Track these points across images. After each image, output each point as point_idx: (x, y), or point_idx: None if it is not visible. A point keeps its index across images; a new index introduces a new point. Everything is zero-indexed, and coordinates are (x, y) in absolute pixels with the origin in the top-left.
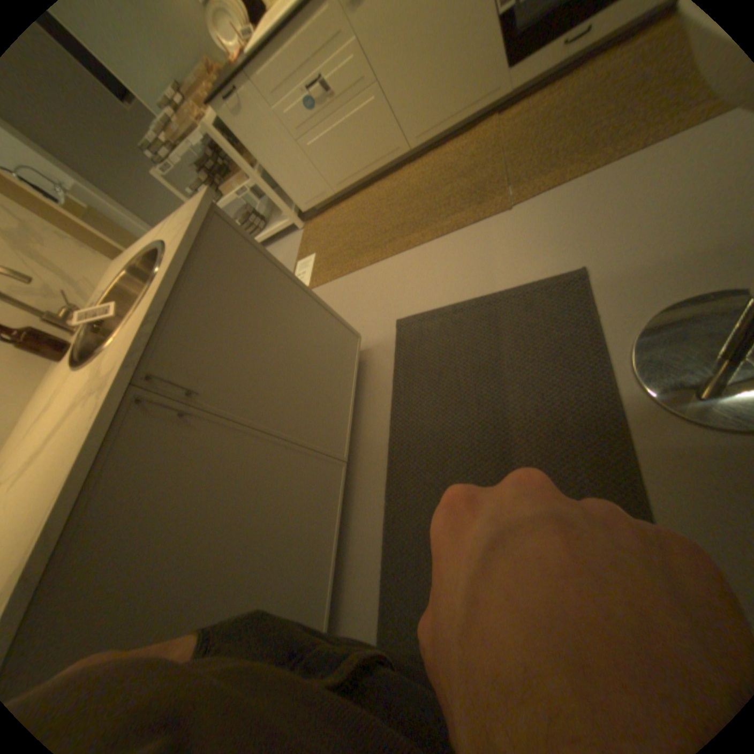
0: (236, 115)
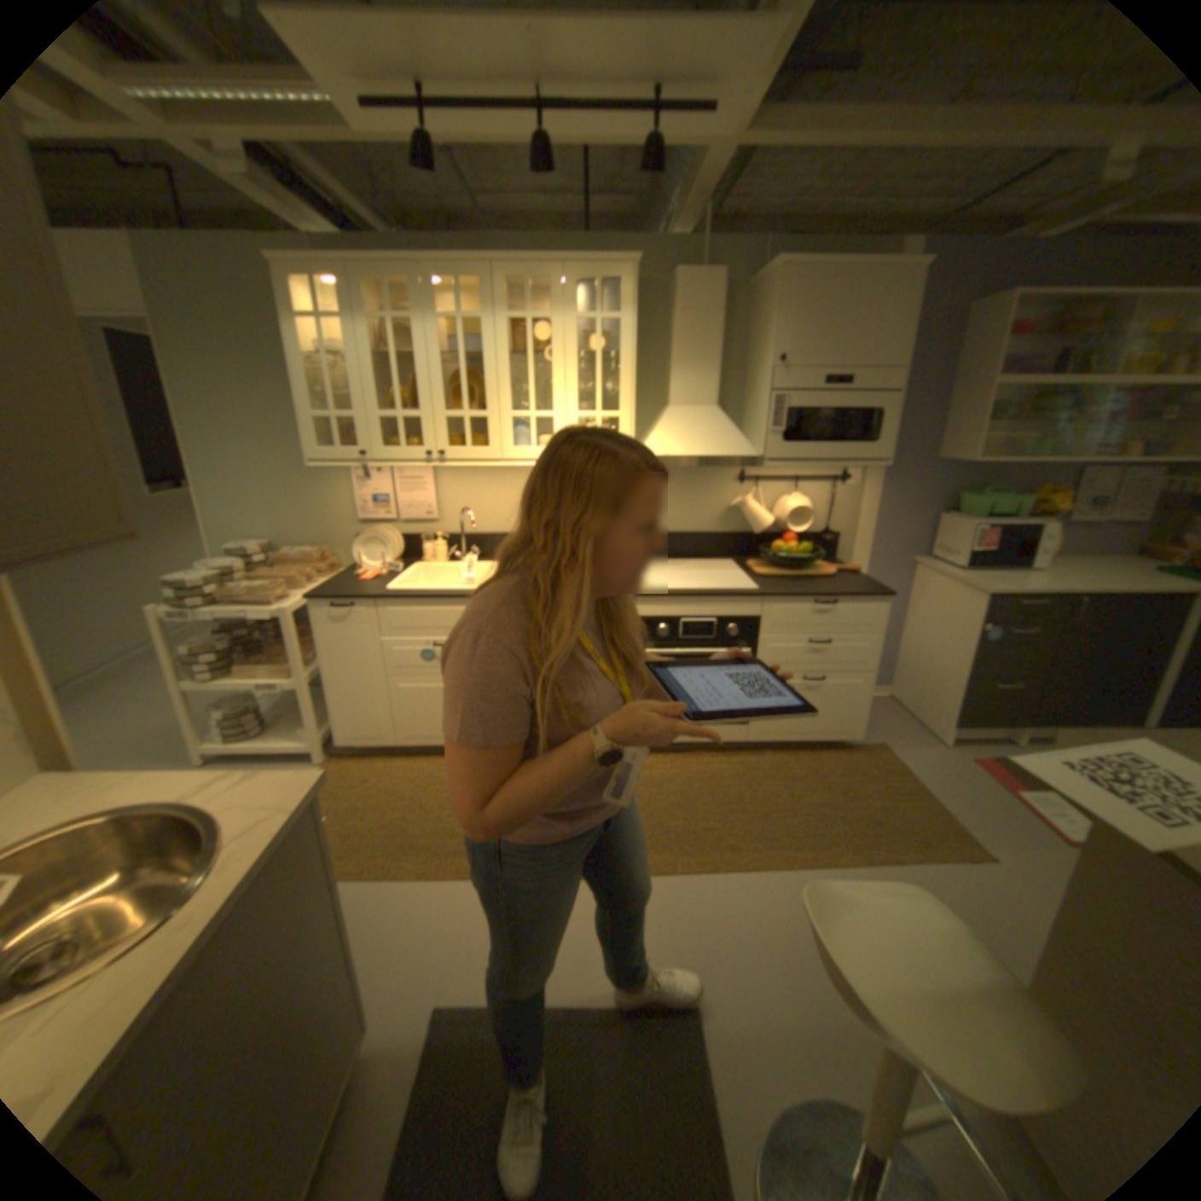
0: (335, 623)
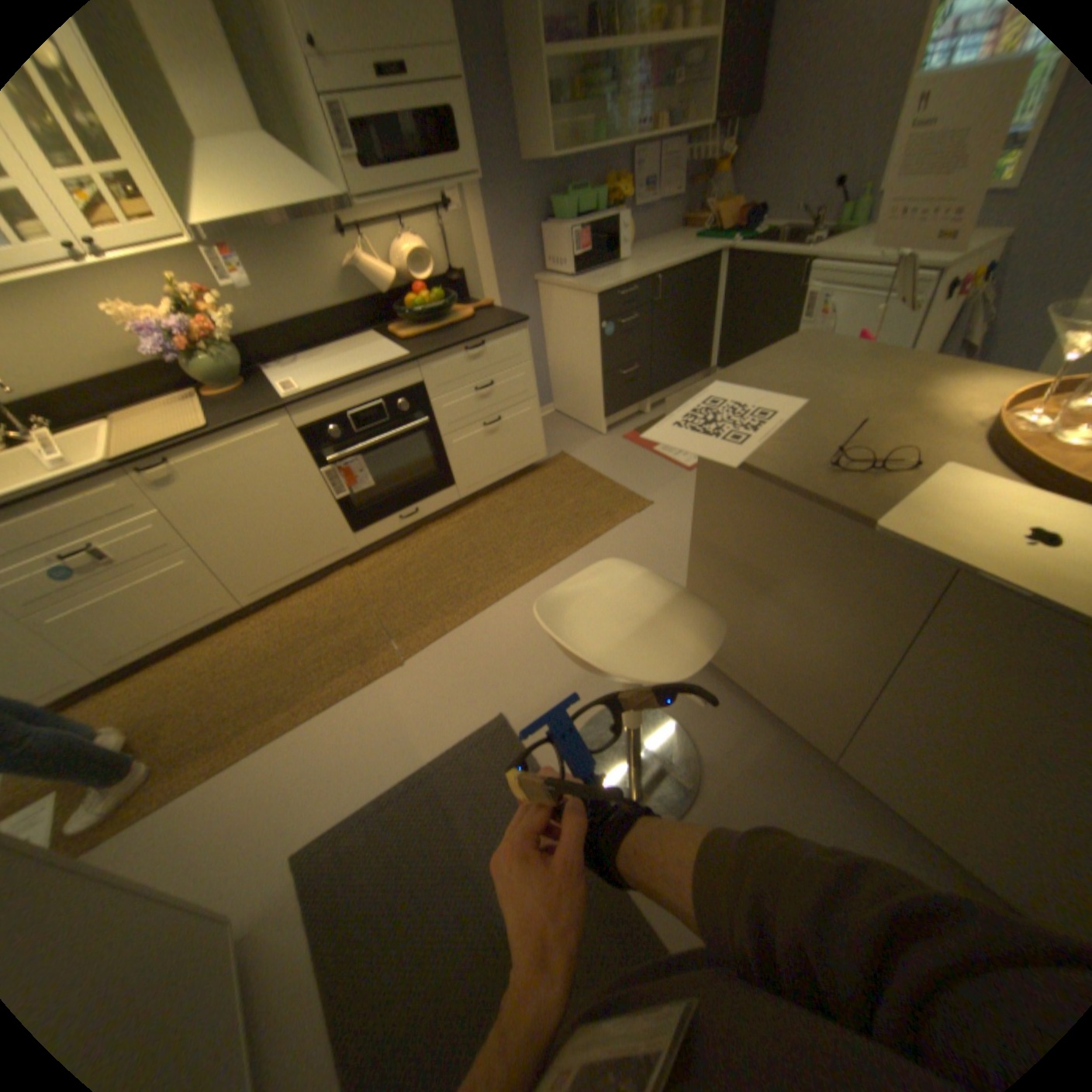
0: None
